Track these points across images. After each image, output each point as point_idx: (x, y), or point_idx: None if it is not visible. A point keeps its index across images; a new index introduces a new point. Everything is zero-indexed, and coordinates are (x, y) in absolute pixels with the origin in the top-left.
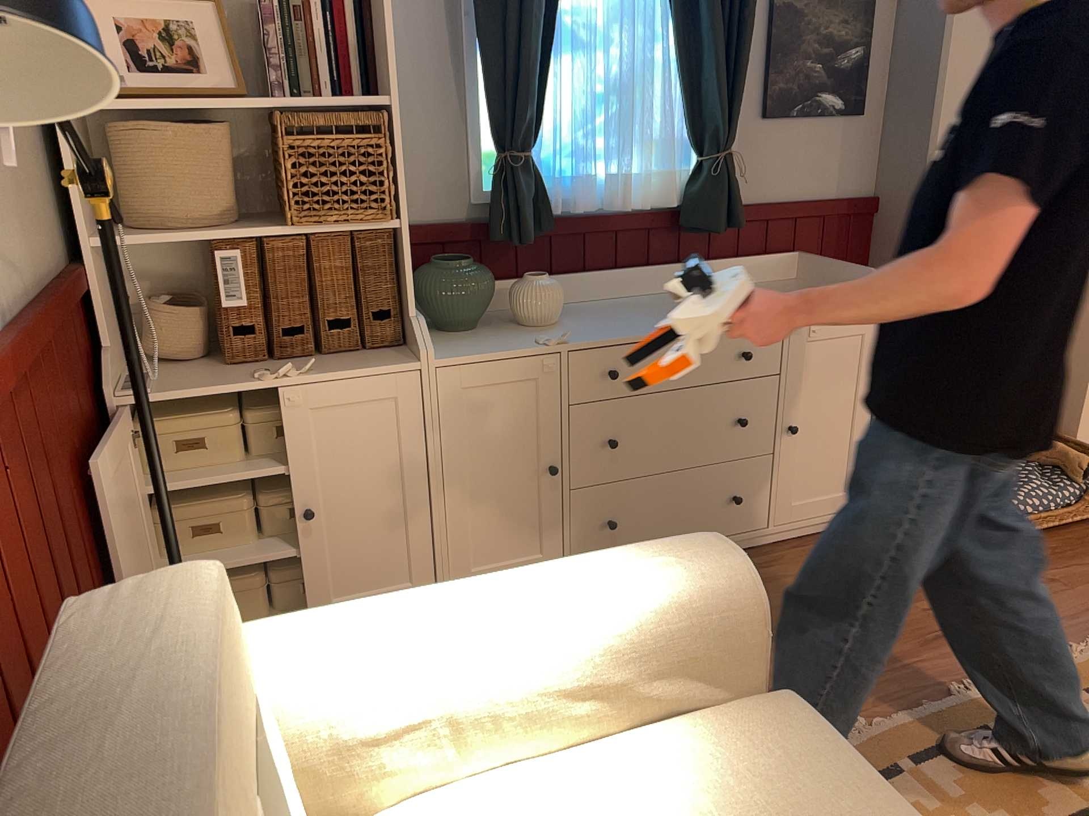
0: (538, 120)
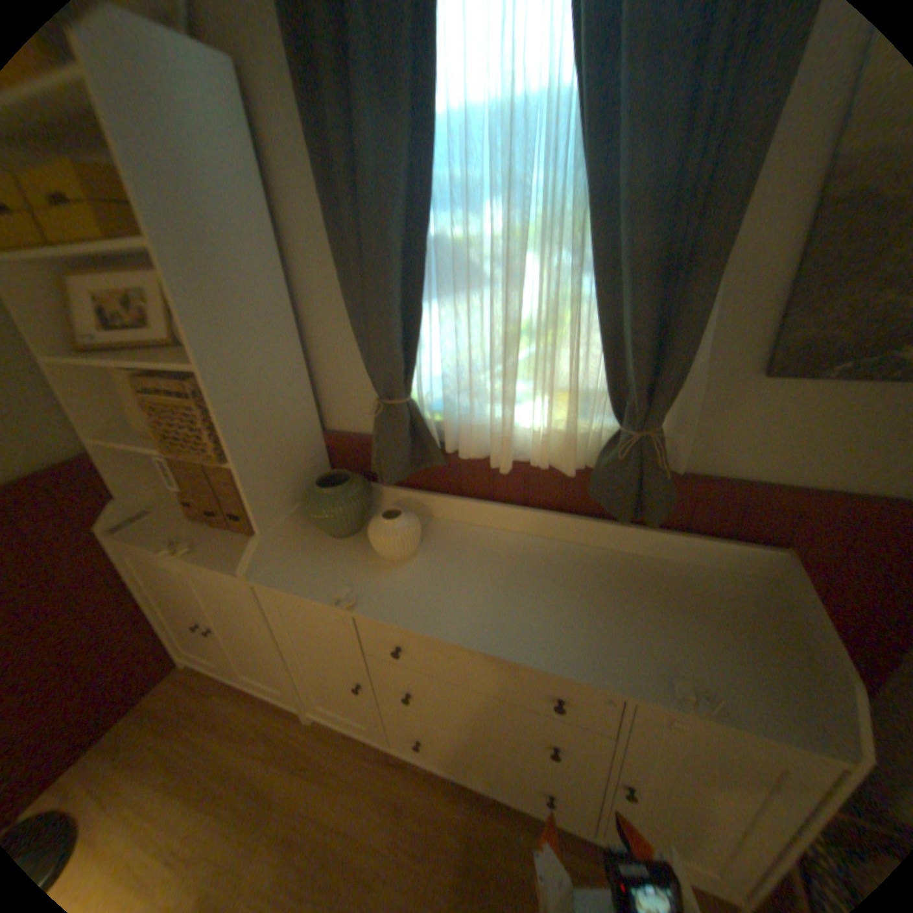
0: (411, 367)
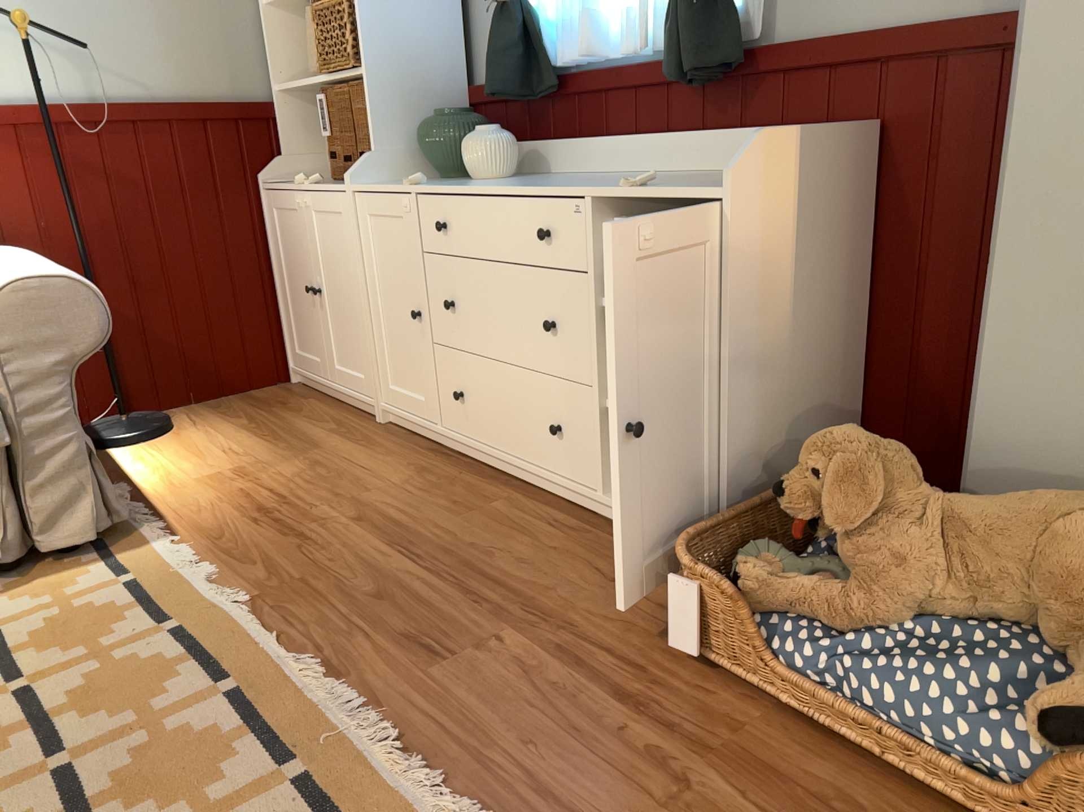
0: None
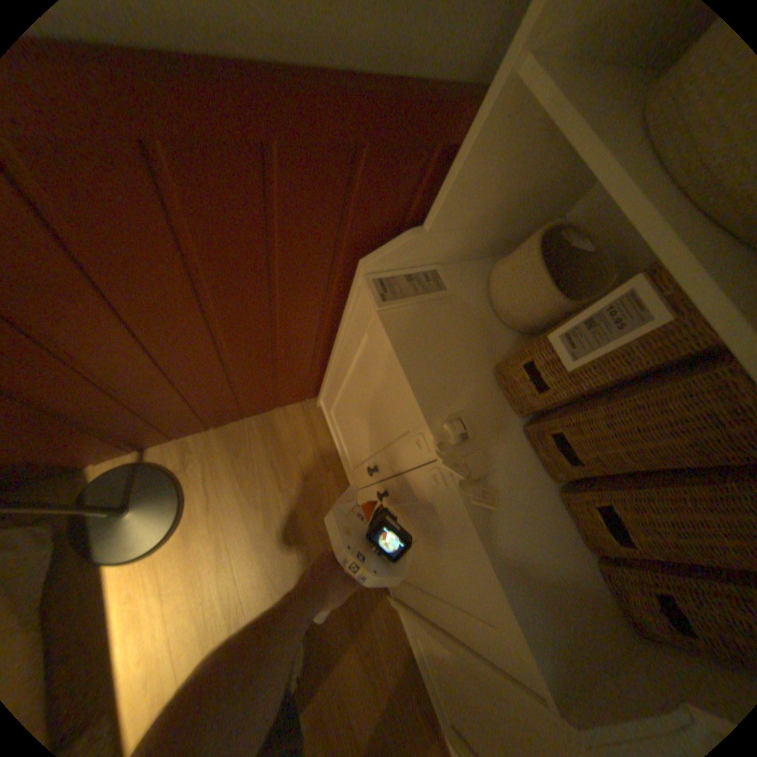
0: None
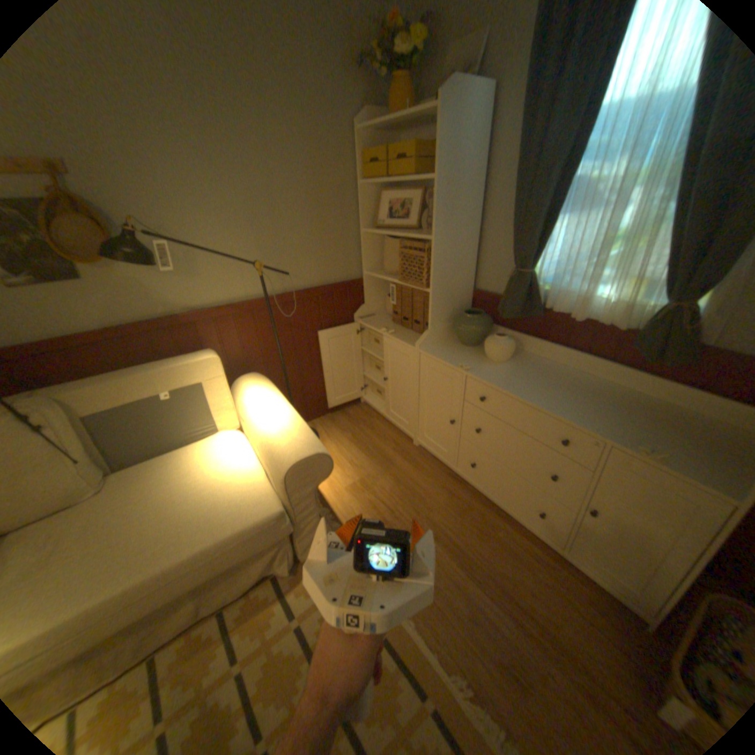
0: (539, 252)
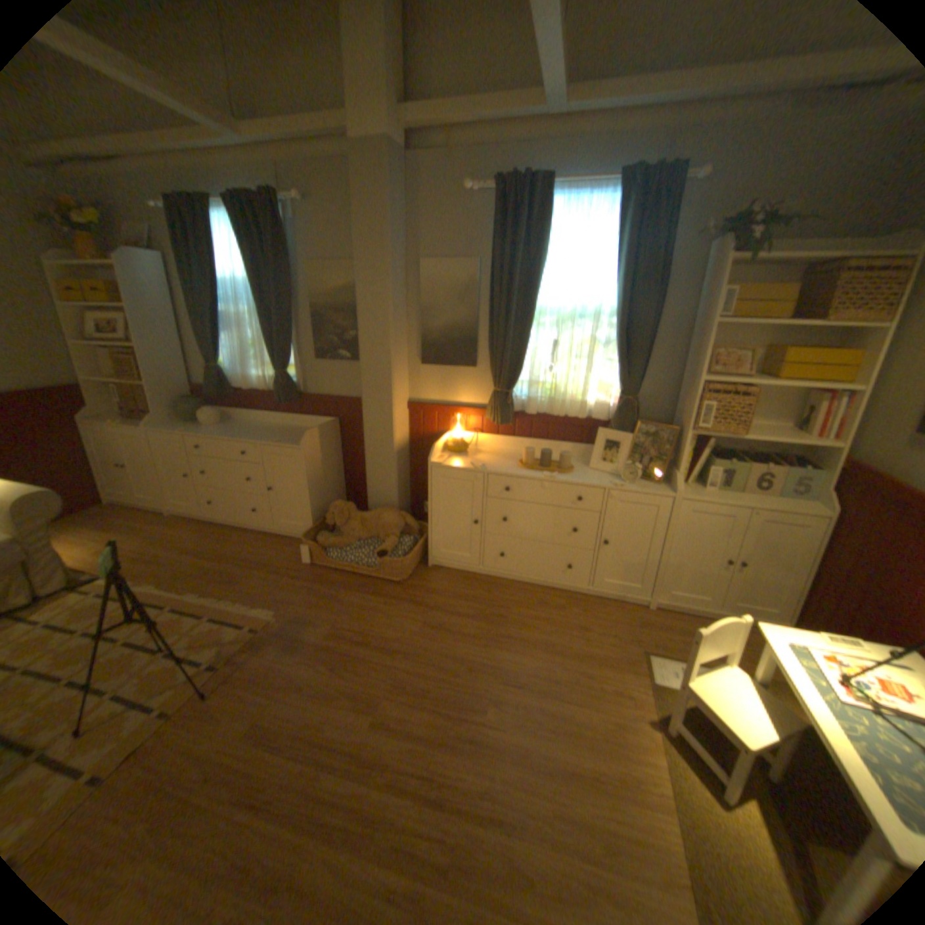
0: (213, 355)
